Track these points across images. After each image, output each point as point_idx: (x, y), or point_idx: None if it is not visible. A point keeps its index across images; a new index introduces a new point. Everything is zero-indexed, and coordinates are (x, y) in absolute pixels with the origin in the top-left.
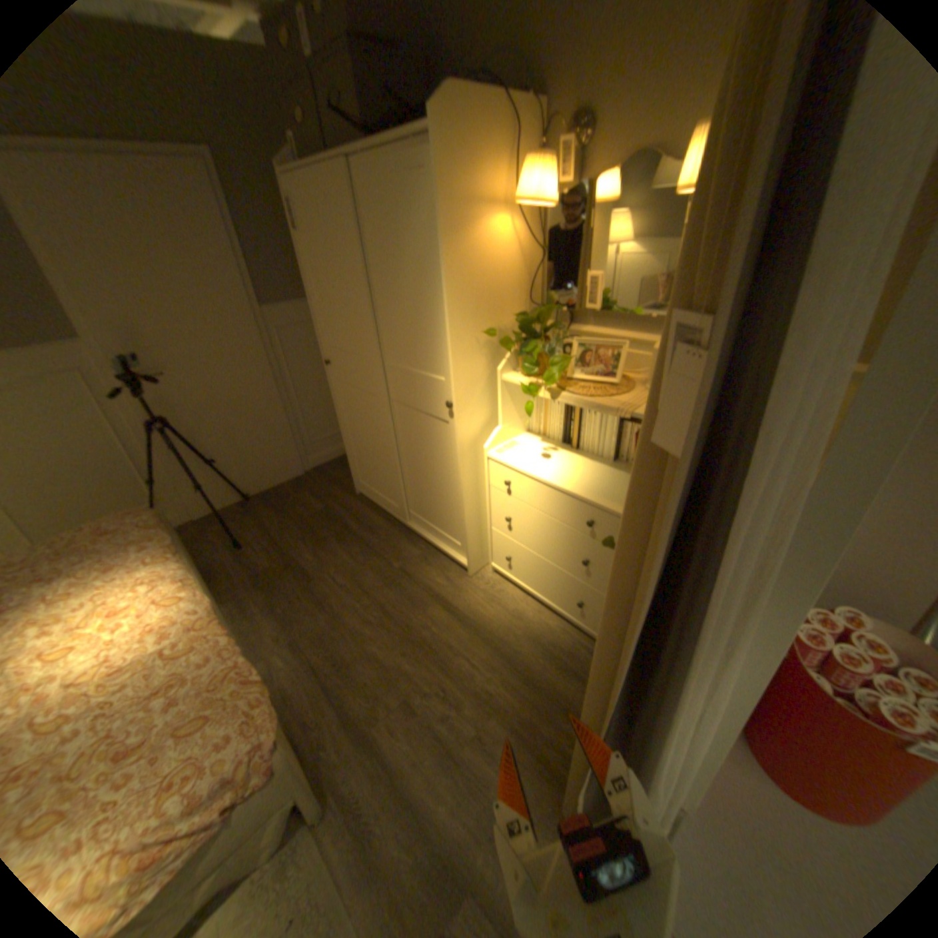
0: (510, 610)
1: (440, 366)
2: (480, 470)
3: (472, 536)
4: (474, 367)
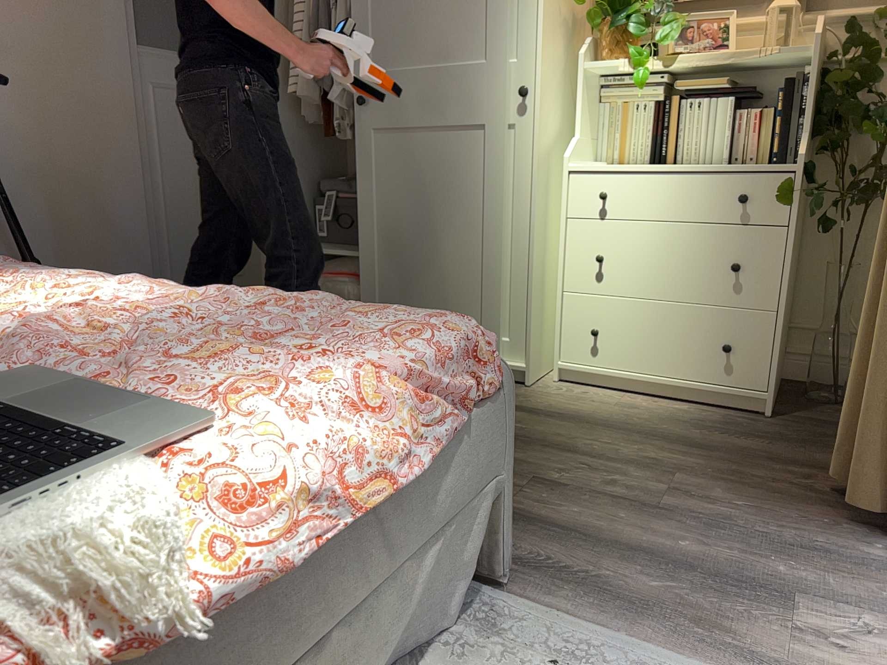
0: (612, 404)
1: (507, 42)
2: (547, 202)
3: (535, 308)
4: (553, 42)
